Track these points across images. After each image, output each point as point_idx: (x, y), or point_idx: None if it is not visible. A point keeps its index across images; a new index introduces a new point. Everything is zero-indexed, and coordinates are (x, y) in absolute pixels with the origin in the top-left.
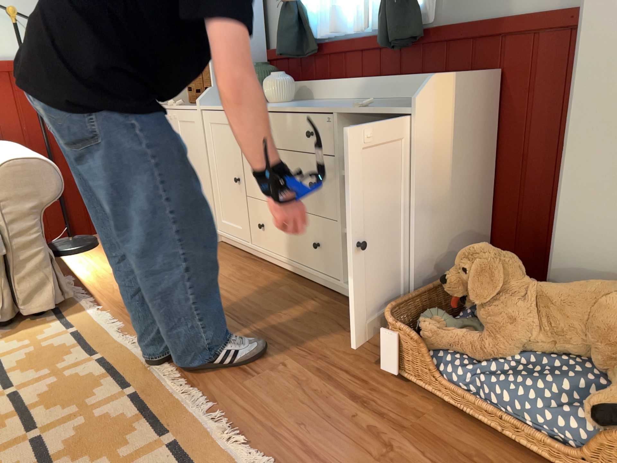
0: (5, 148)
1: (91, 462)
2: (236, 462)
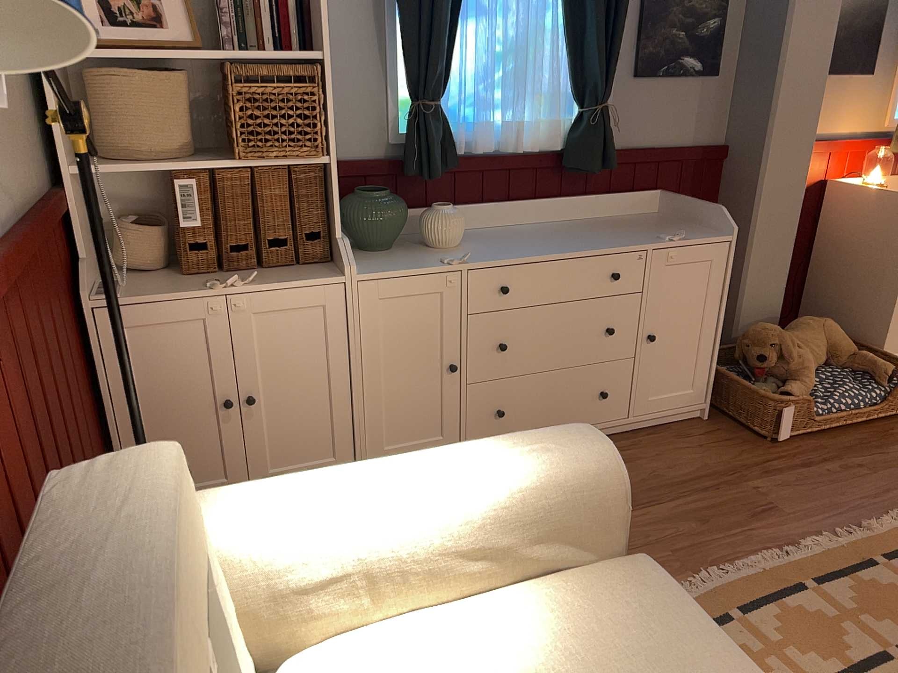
0: (367, 481)
1: None
2: (896, 528)
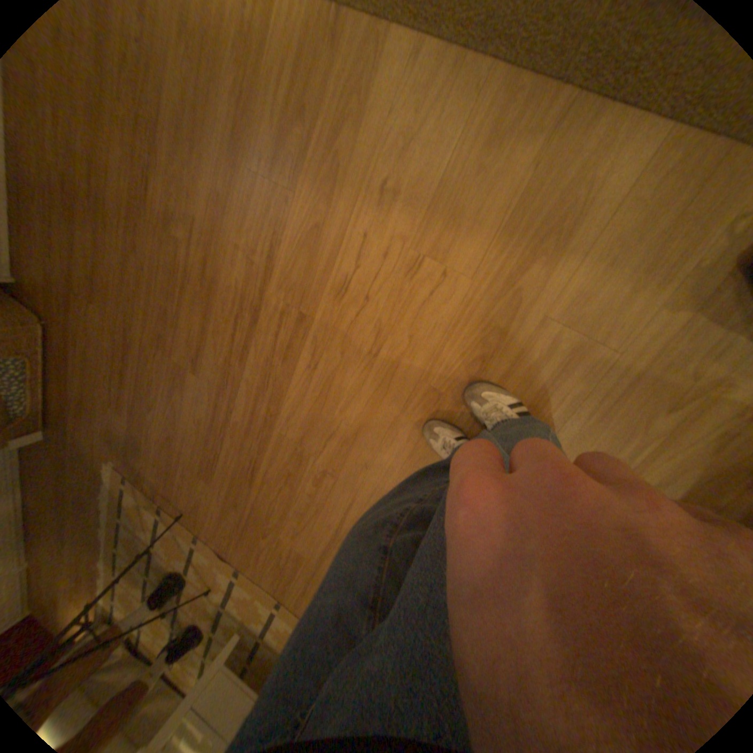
0: None
1: (132, 546)
2: (102, 488)
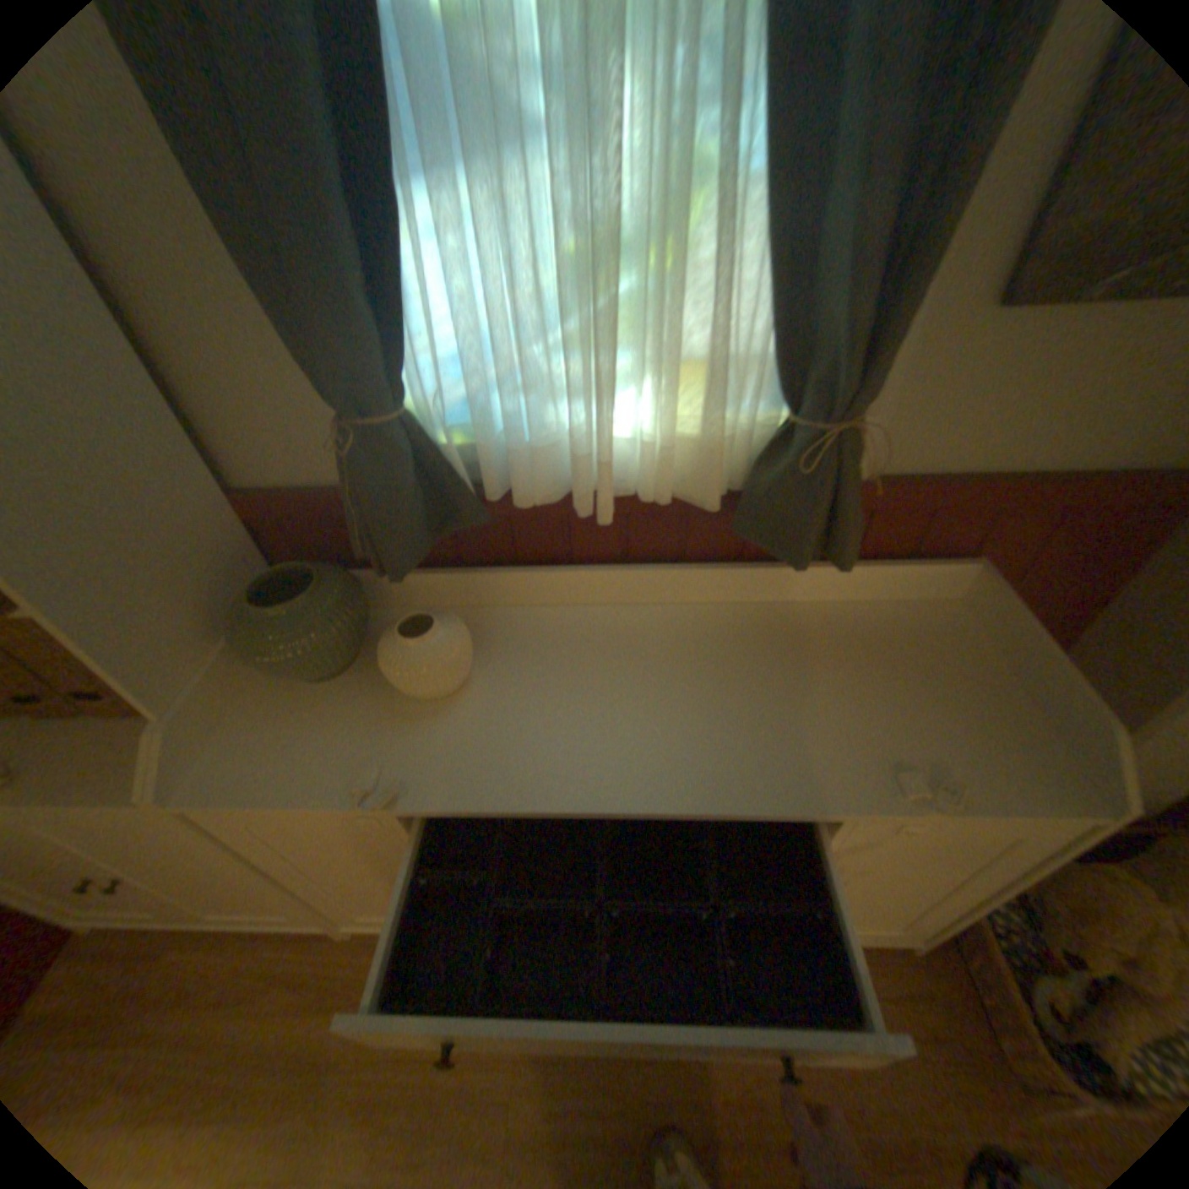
0: None
1: None
2: None
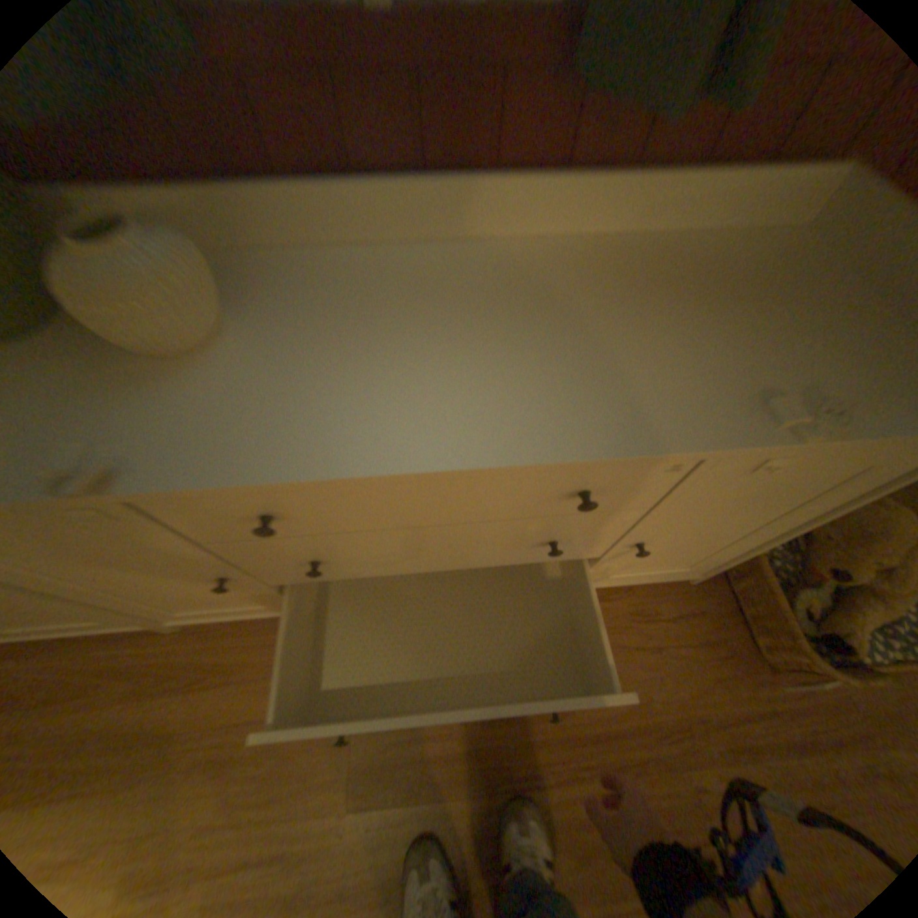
0: None
1: None
2: None
